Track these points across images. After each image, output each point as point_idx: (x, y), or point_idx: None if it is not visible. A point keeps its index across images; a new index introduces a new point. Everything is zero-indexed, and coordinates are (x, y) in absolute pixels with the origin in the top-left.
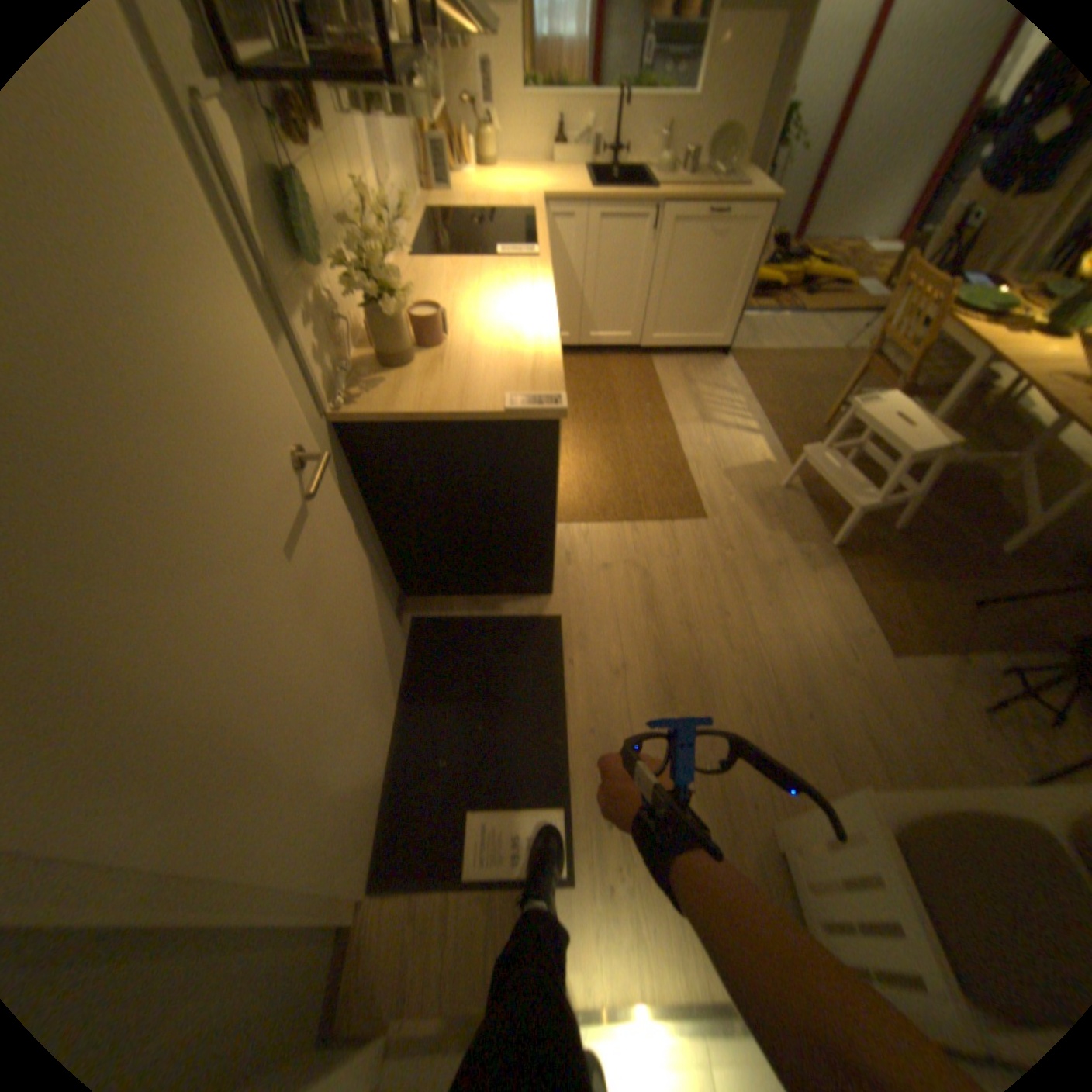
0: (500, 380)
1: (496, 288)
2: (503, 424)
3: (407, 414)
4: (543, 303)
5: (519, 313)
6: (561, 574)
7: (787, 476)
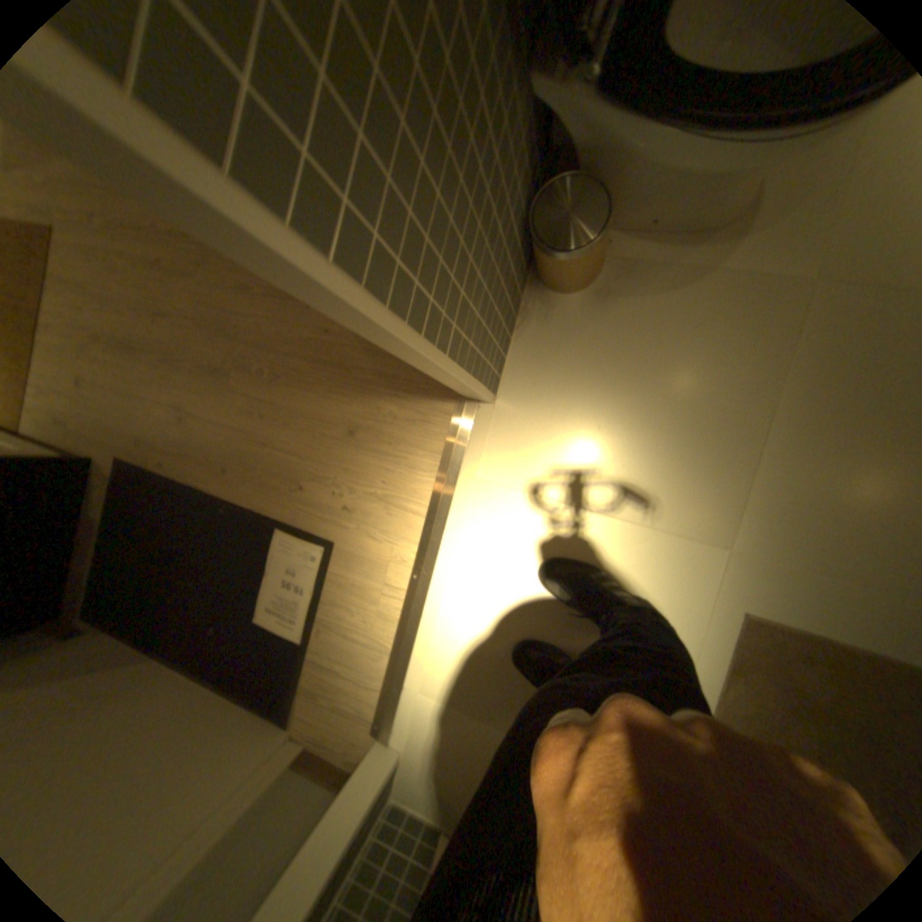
0: None
1: None
2: None
3: None
4: None
5: None
6: (78, 441)
7: None
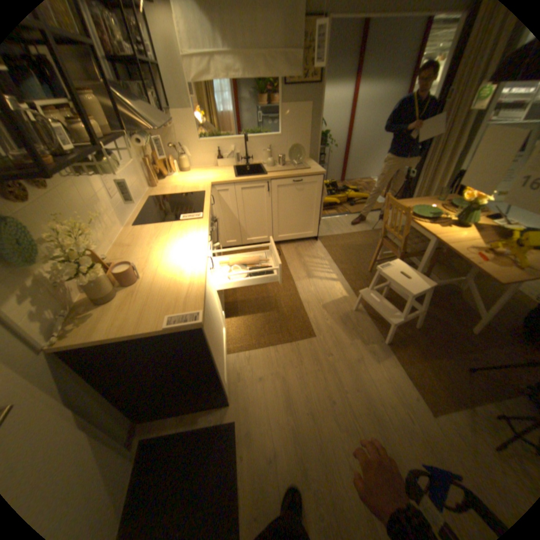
0: (164, 304)
1: (175, 239)
2: (165, 333)
3: (99, 340)
4: (200, 246)
5: (185, 254)
6: (233, 389)
7: (354, 303)
